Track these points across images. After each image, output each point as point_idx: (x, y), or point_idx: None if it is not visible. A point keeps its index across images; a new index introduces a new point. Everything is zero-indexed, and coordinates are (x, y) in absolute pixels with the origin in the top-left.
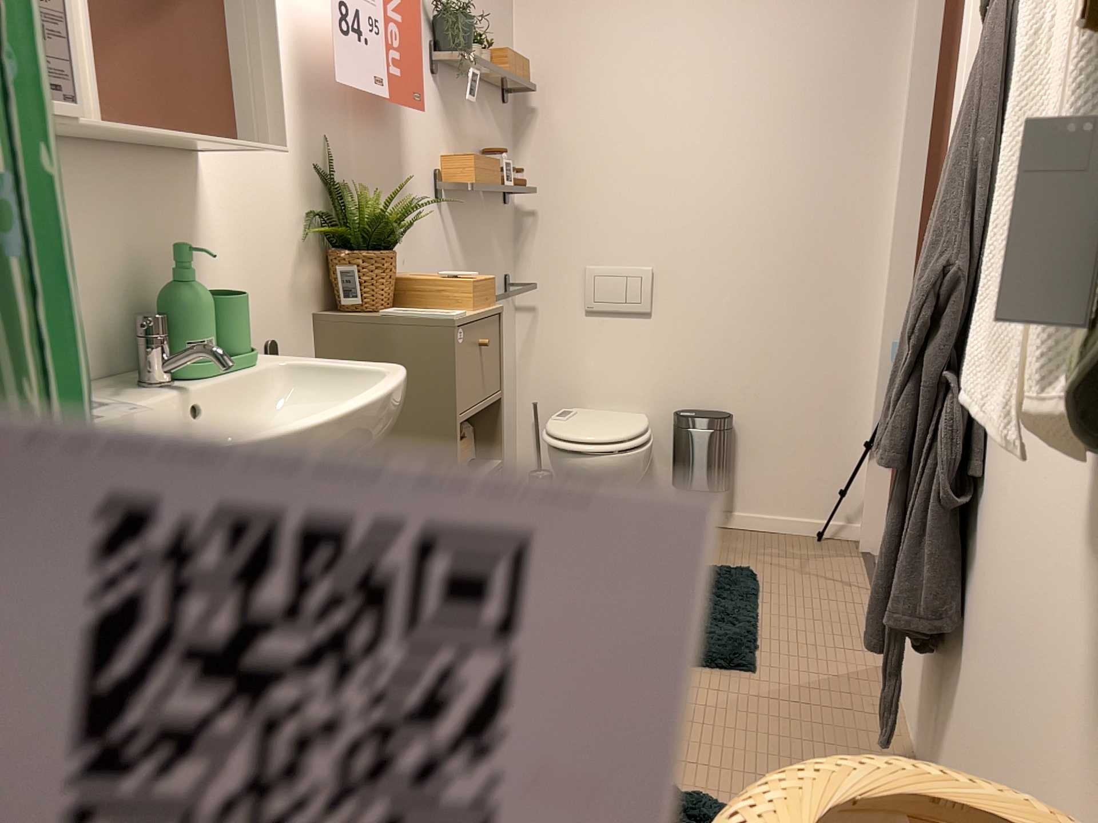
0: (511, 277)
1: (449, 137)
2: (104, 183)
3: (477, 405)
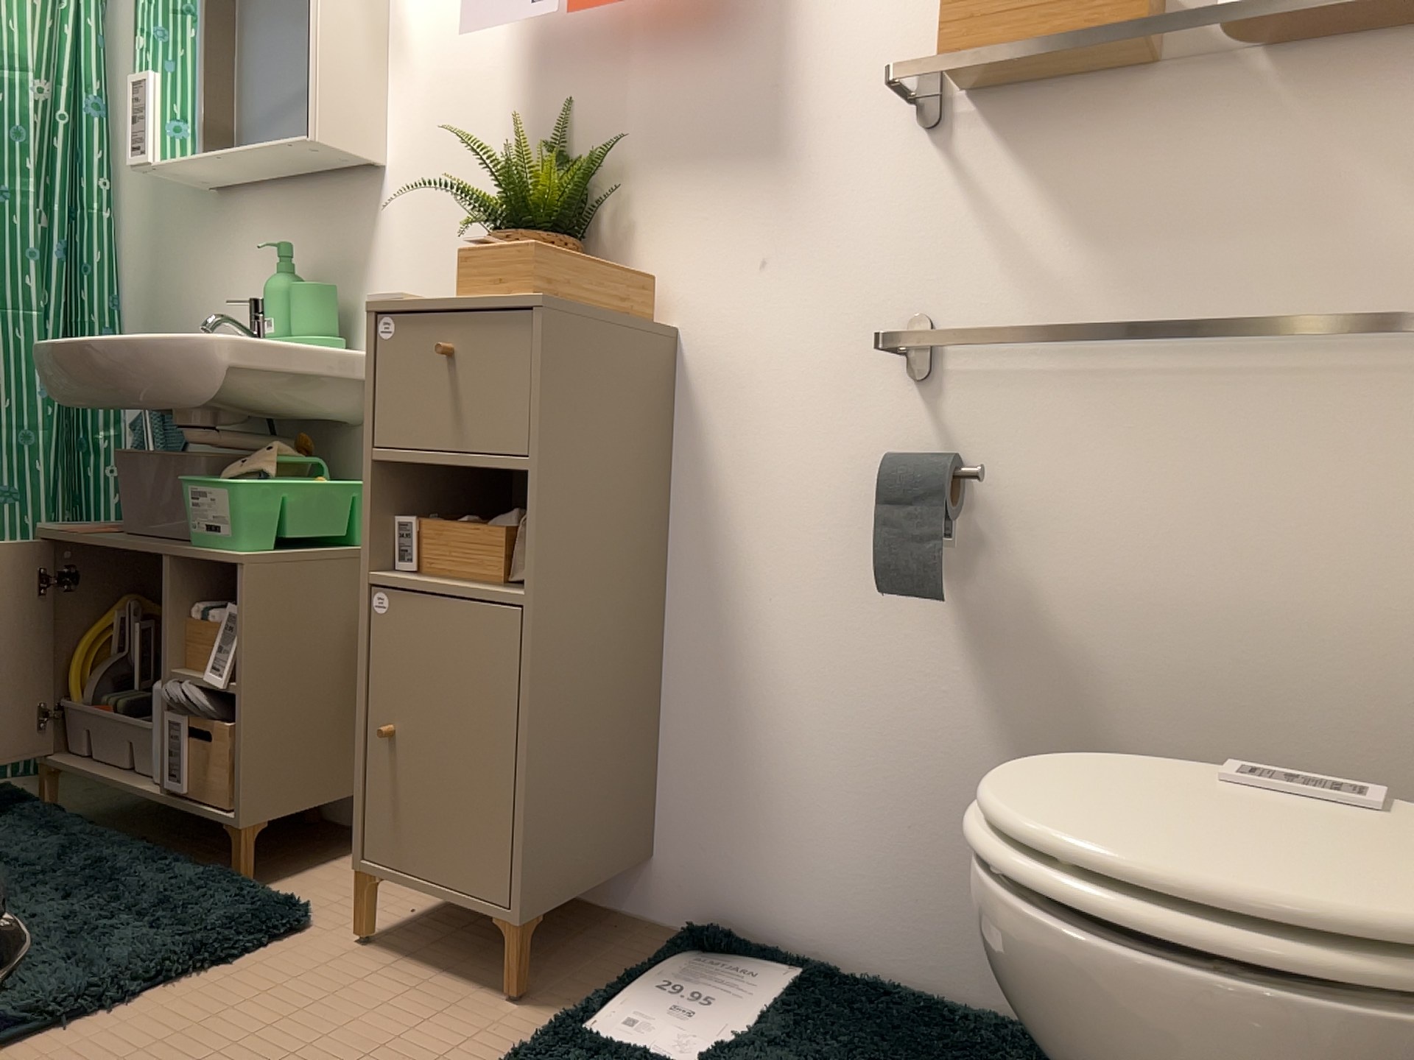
0: None
1: None
2: (289, 205)
3: (424, 450)
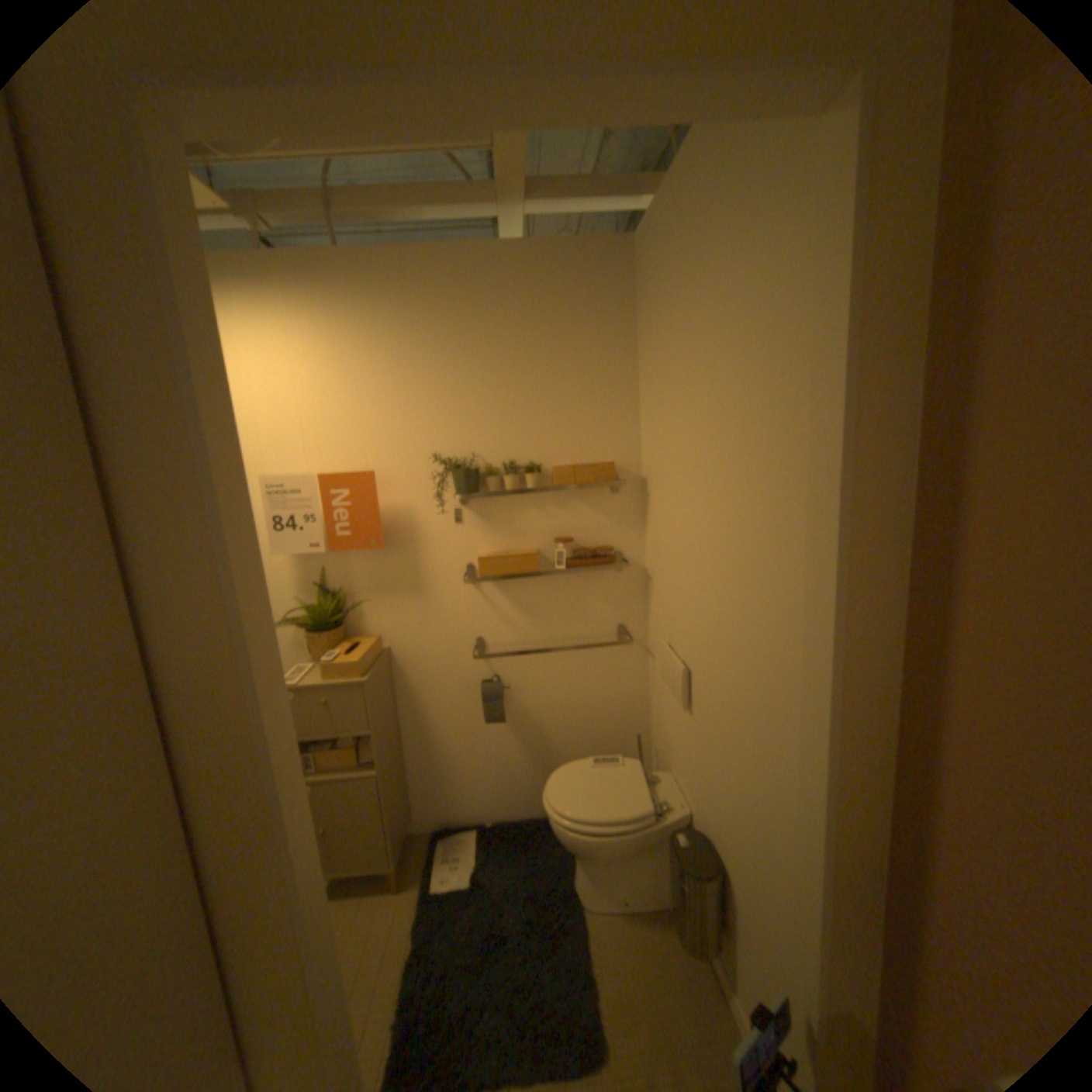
0: (628, 622)
1: (486, 533)
2: None
3: (319, 736)
